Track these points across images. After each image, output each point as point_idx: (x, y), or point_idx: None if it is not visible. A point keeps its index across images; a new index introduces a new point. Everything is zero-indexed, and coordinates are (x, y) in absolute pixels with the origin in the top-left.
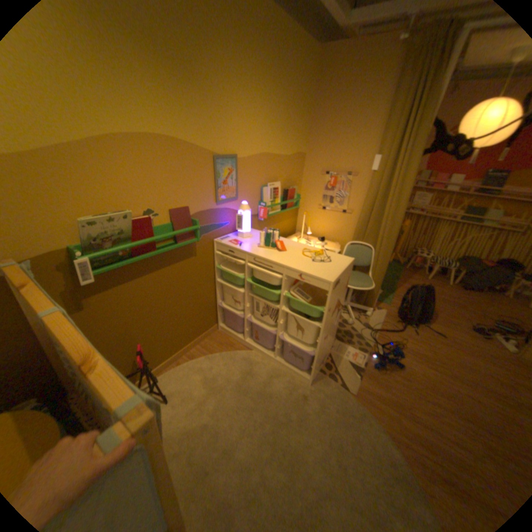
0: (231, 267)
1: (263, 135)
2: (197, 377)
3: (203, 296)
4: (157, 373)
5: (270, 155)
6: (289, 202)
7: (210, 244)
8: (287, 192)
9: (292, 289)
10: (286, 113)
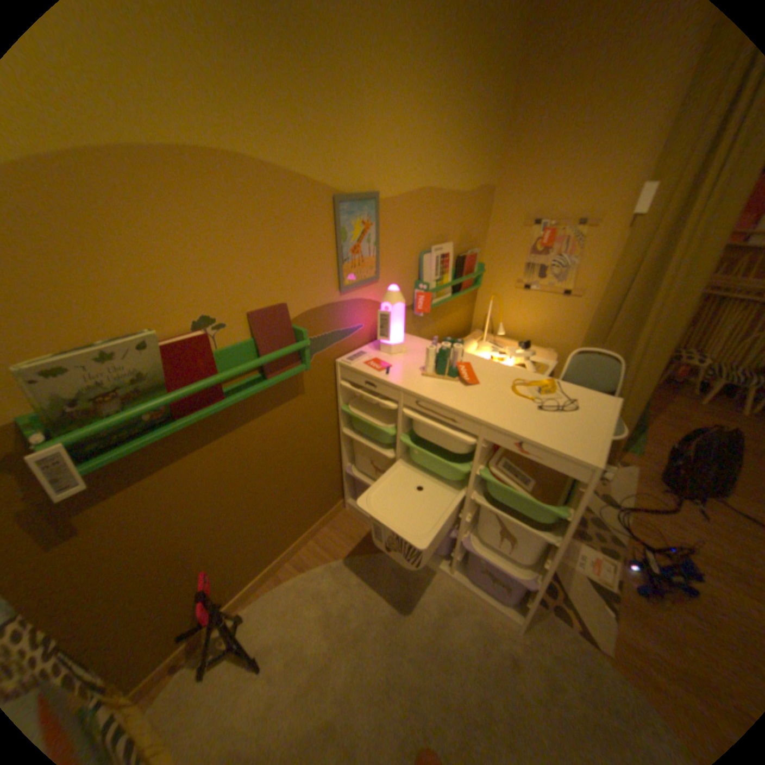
0: (370, 410)
1: (427, 150)
2: (312, 611)
3: (320, 460)
4: (242, 602)
5: (438, 191)
6: (468, 278)
7: (331, 368)
8: (464, 260)
9: (495, 463)
10: (471, 105)
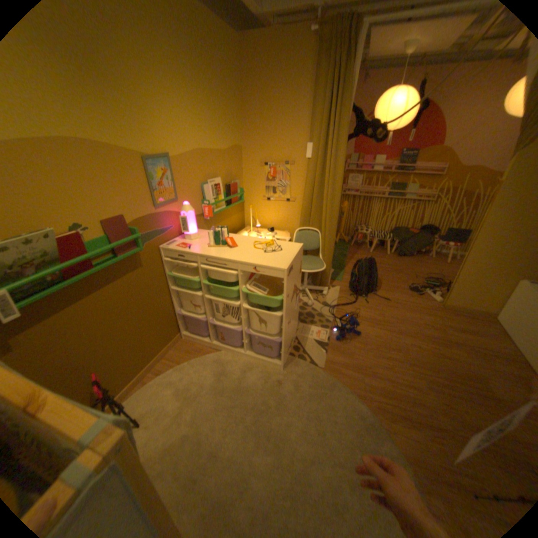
0: (184, 272)
1: (193, 130)
2: (167, 391)
3: (159, 307)
4: (122, 399)
5: (205, 150)
6: (233, 197)
7: (156, 251)
8: (229, 187)
9: (250, 283)
10: (215, 105)
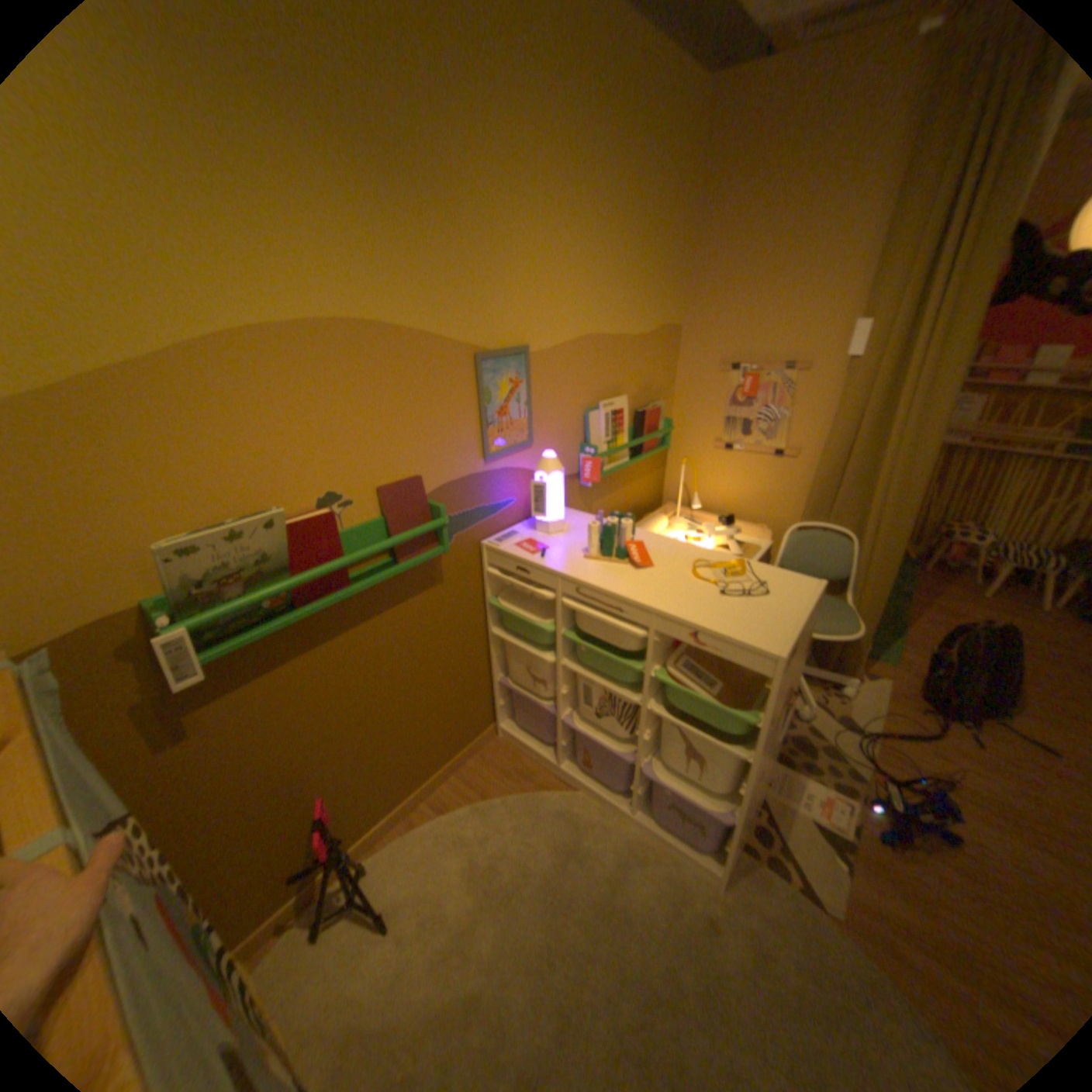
0: (524, 603)
1: (587, 294)
2: (453, 862)
3: (463, 669)
4: (365, 851)
5: (604, 338)
6: (649, 438)
7: (475, 552)
8: (644, 417)
9: (674, 663)
10: (640, 238)
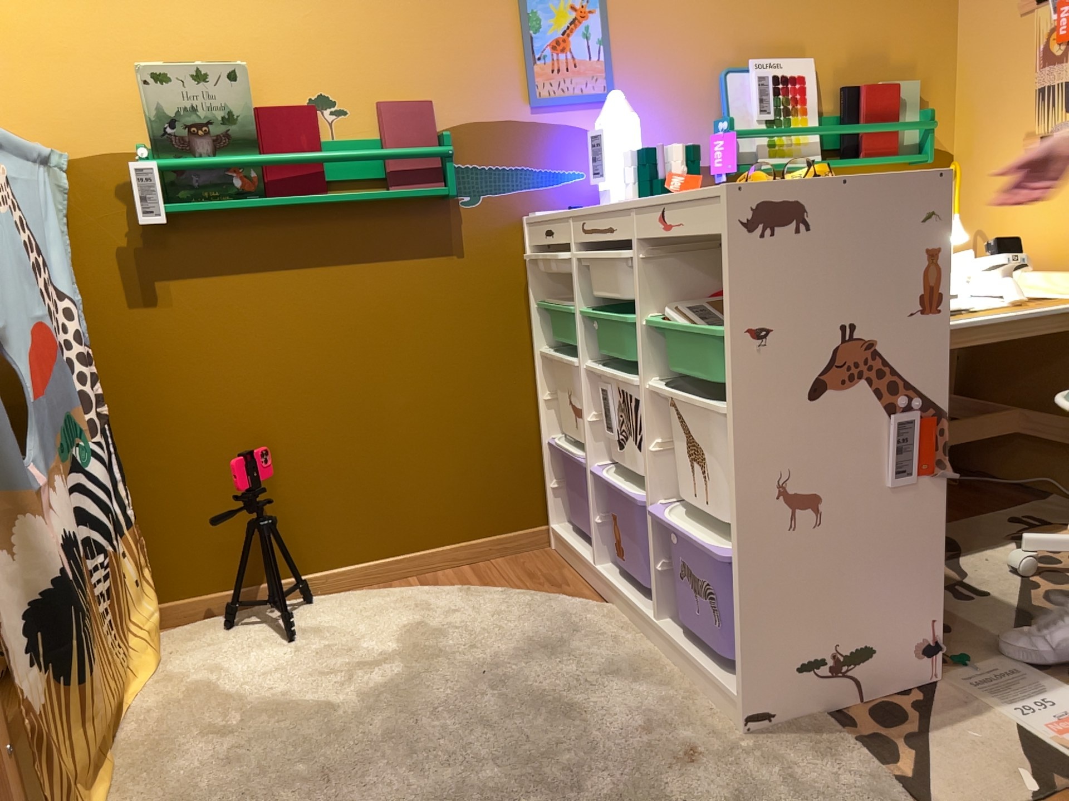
0: (567, 300)
1: None
2: (402, 617)
3: (491, 398)
4: (325, 589)
5: None
6: (863, 127)
7: (514, 228)
8: (856, 95)
9: (681, 306)
10: None
